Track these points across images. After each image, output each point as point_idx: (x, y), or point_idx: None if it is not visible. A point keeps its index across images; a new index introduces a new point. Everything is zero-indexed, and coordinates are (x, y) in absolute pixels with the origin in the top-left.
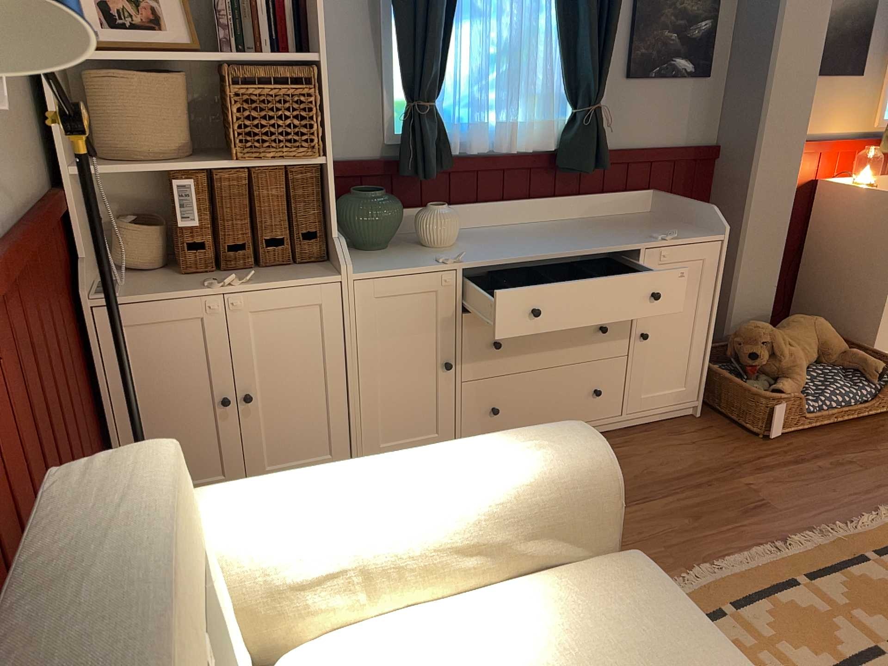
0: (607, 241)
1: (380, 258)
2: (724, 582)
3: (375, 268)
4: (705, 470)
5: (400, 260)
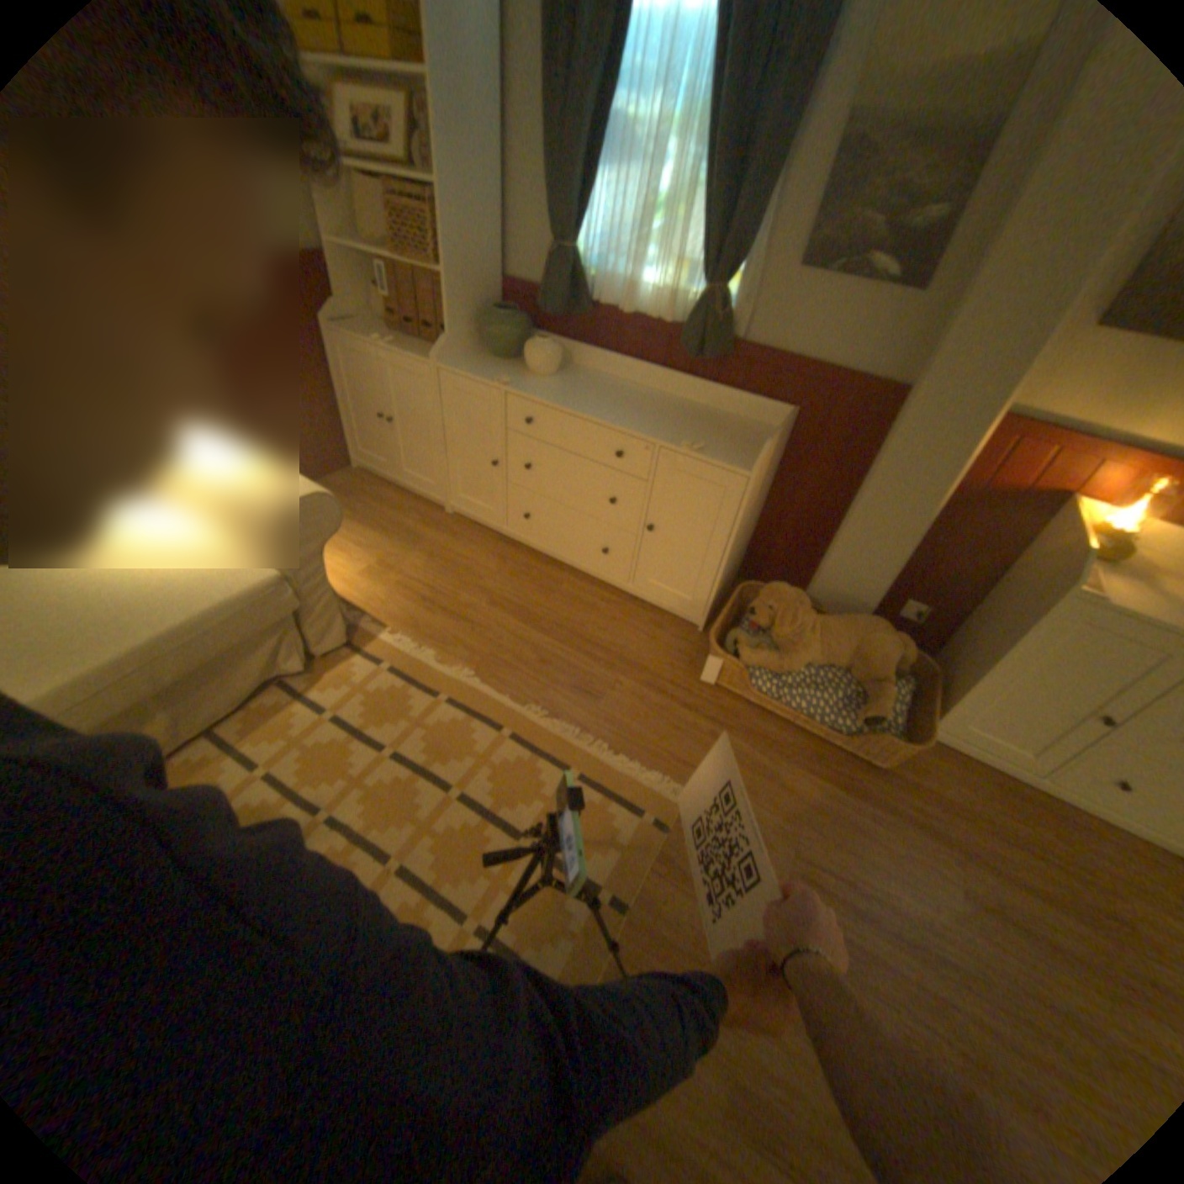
0: (644, 427)
1: (484, 365)
2: (472, 691)
3: (459, 368)
4: (615, 654)
5: (486, 371)
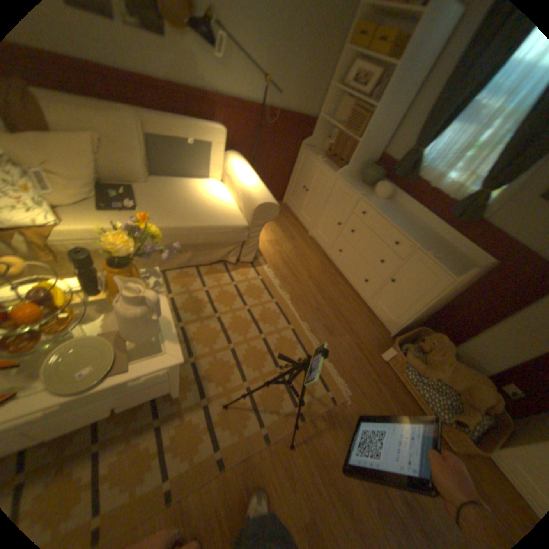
0: (414, 237)
1: (356, 184)
2: (286, 305)
3: (345, 181)
4: (348, 324)
5: (356, 187)
